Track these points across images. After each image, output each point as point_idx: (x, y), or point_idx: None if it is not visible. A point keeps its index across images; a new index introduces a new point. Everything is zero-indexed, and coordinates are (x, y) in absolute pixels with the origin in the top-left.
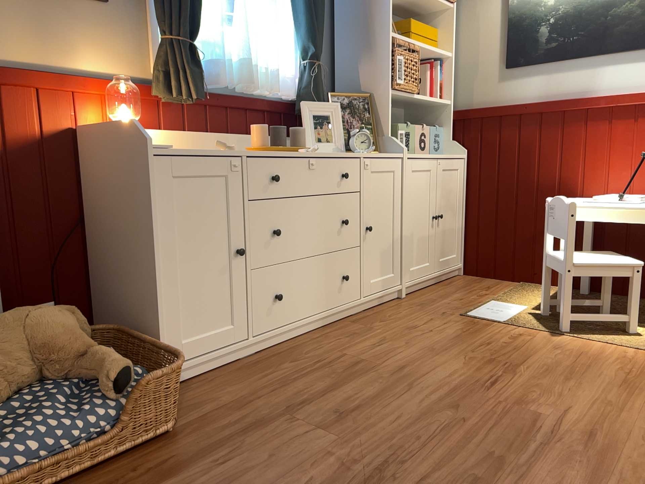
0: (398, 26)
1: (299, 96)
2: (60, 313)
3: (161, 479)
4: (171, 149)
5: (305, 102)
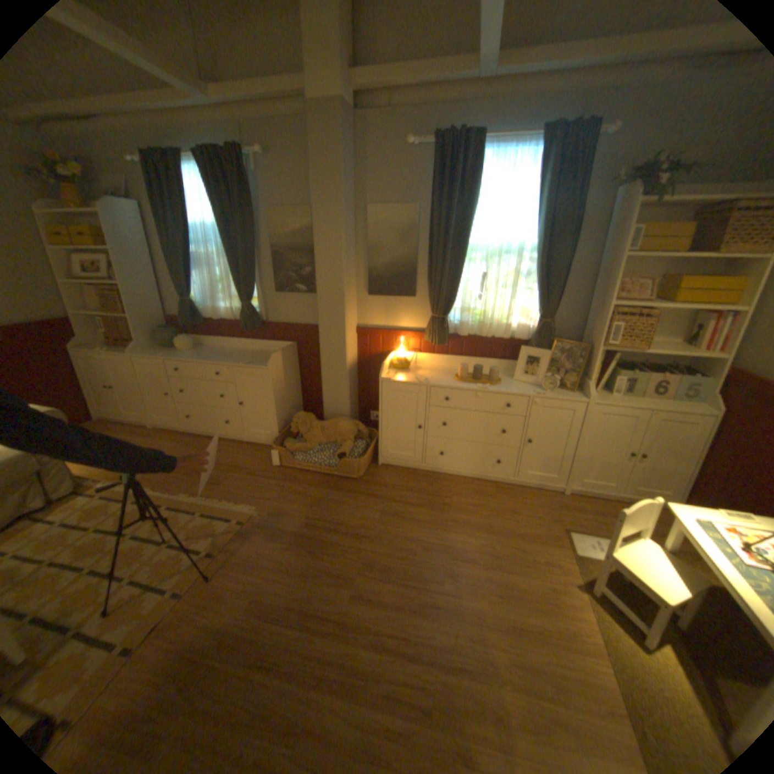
0: (674, 279)
1: (531, 339)
2: (349, 425)
3: (335, 490)
4: (395, 378)
5: (530, 345)
